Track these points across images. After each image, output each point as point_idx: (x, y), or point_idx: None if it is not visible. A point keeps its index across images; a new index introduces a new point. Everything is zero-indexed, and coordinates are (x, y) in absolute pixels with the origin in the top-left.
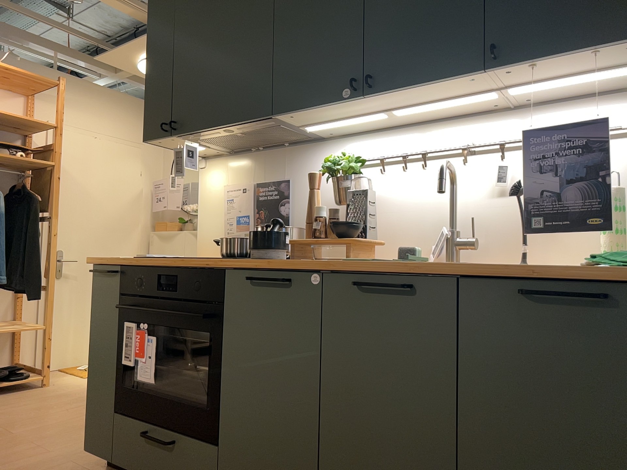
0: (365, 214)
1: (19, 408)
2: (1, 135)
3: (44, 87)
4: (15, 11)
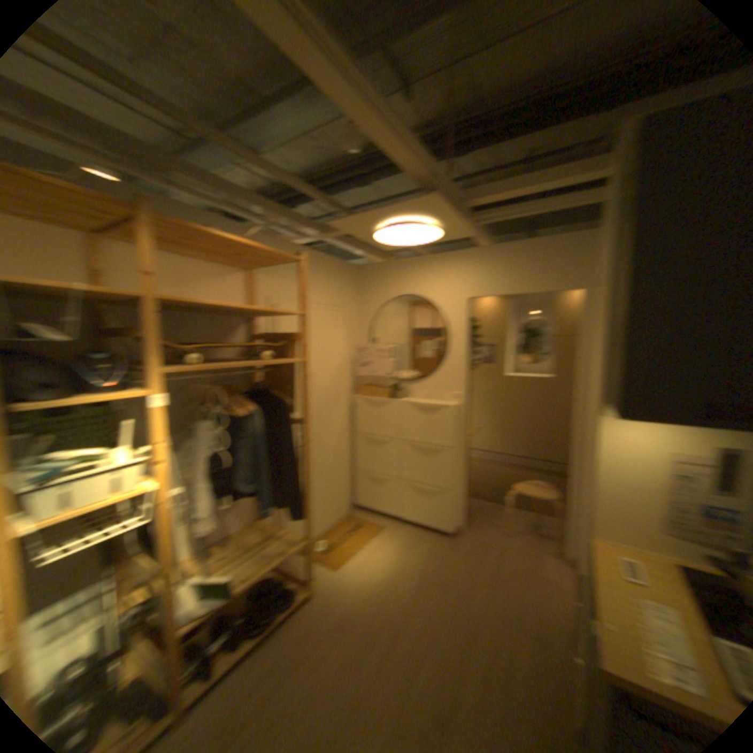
0: None
1: (325, 671)
2: (229, 322)
3: (281, 262)
4: (250, 160)
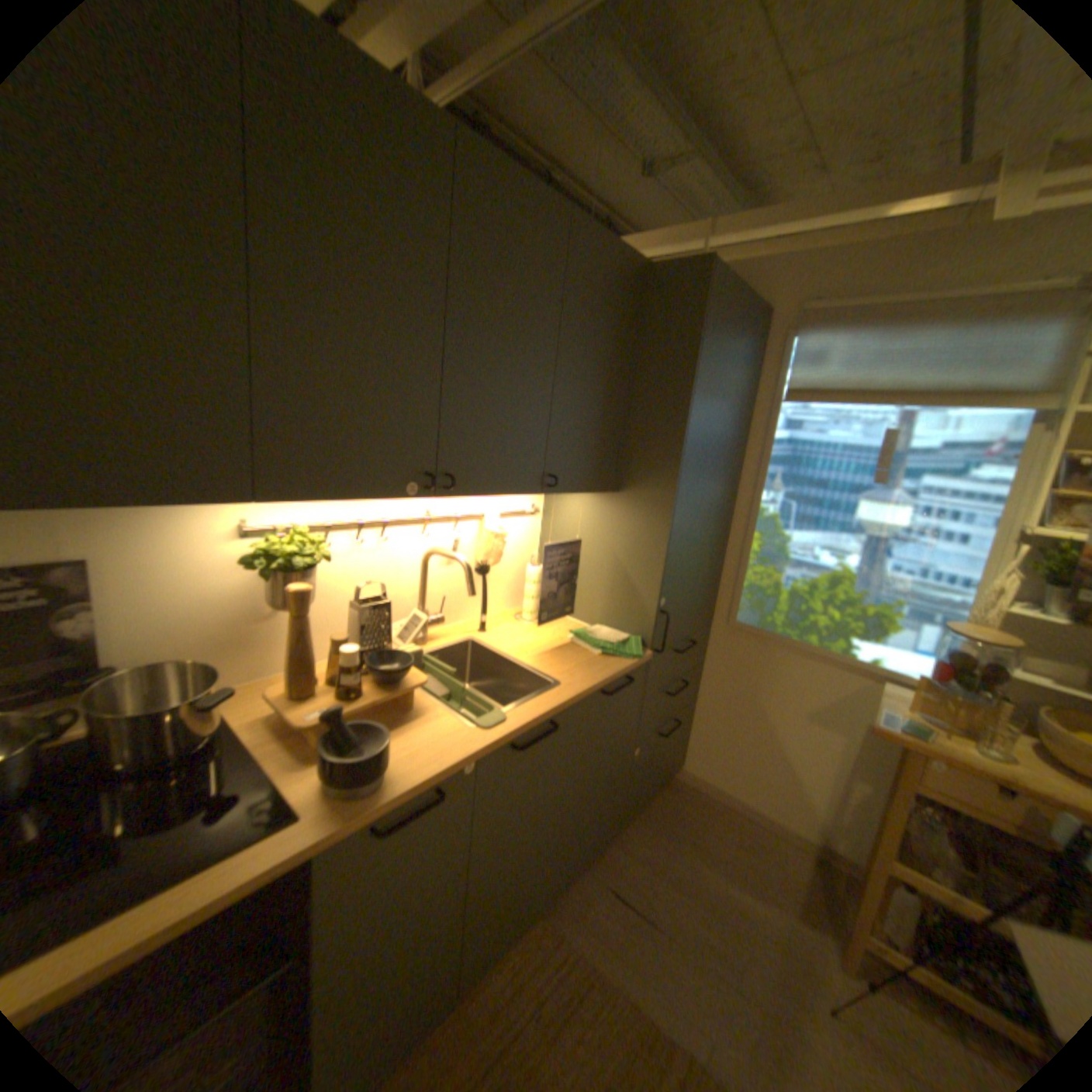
0: (380, 632)
1: None
2: None
3: None
4: None
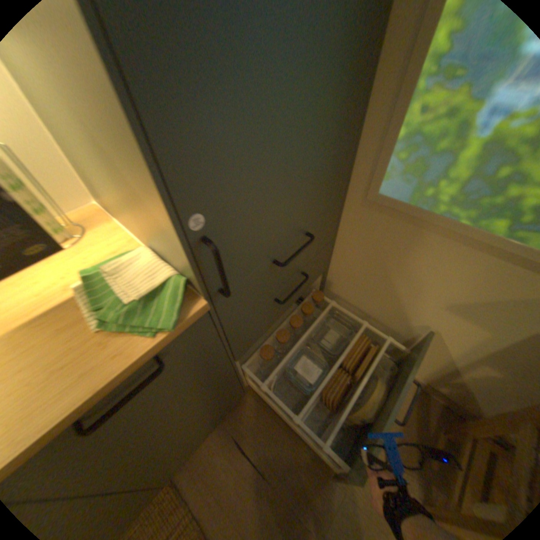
0: None
1: None
2: None
3: None
4: None
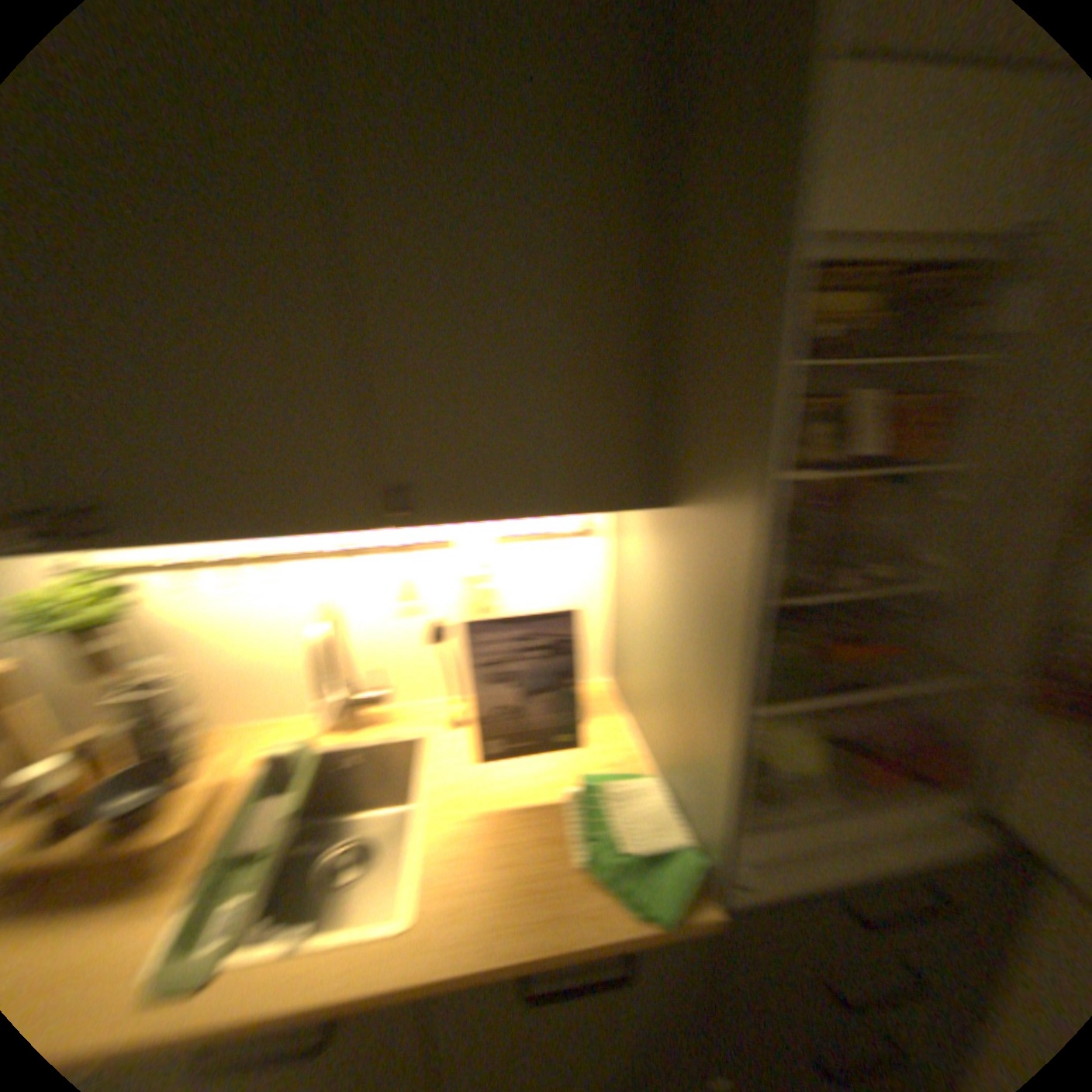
0: (157, 738)
1: None
2: None
3: None
4: None
